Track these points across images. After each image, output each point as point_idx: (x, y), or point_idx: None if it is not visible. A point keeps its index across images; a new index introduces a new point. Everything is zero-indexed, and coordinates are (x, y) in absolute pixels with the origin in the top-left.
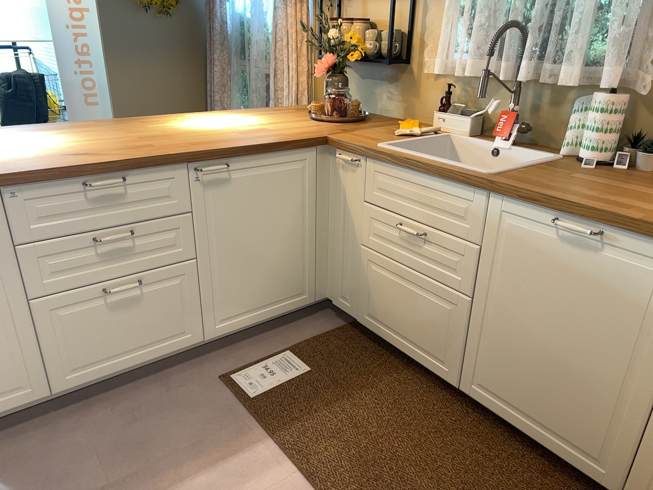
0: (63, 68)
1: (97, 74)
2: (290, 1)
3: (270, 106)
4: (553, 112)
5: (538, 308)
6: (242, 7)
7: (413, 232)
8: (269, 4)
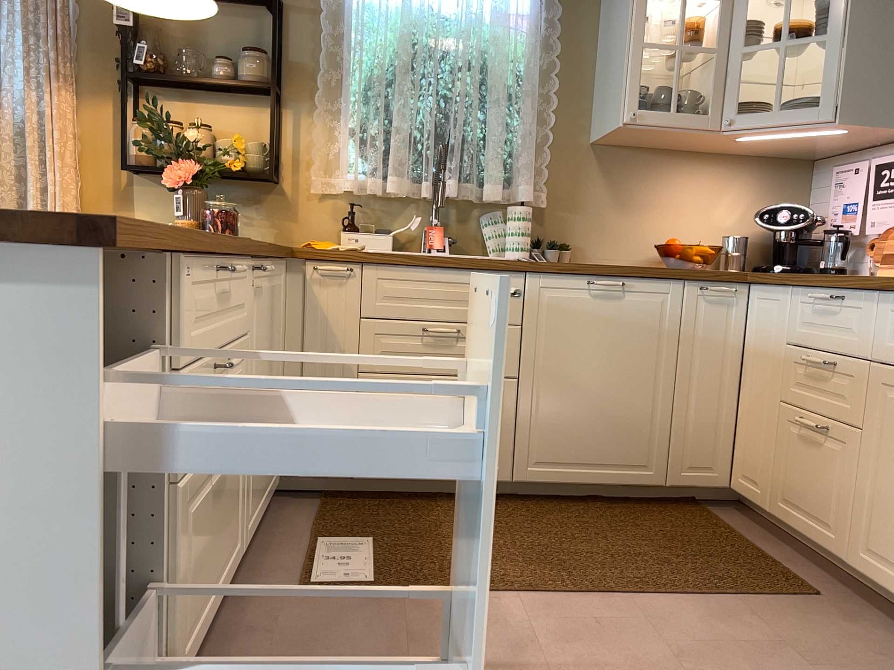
0: None
1: None
2: (53, 85)
3: None
4: (464, 225)
5: (584, 360)
6: None
7: (449, 330)
8: None
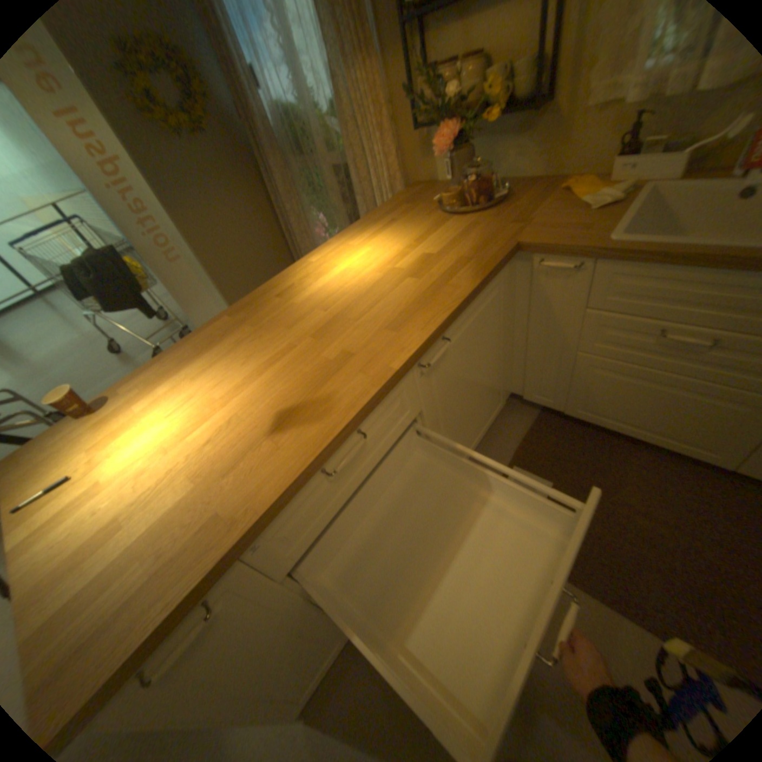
0: (124, 234)
1: (160, 227)
2: (354, 58)
3: (358, 203)
4: None
5: None
6: (275, 89)
7: (700, 342)
8: (315, 74)
